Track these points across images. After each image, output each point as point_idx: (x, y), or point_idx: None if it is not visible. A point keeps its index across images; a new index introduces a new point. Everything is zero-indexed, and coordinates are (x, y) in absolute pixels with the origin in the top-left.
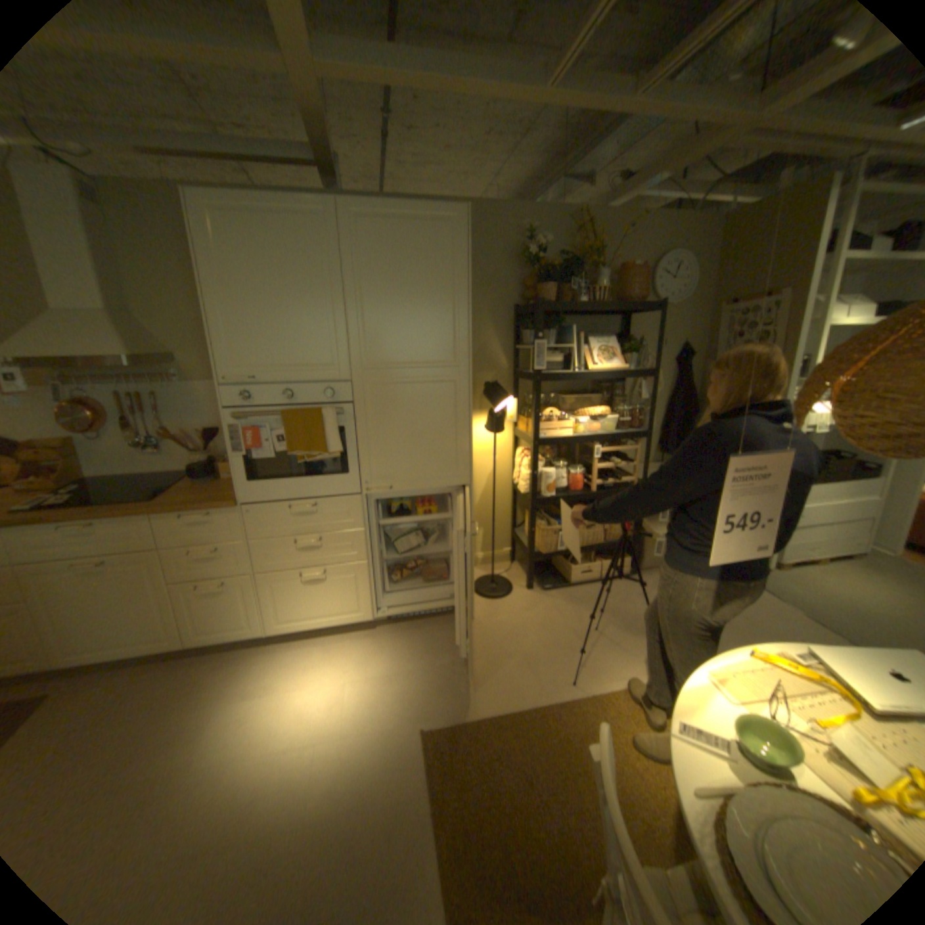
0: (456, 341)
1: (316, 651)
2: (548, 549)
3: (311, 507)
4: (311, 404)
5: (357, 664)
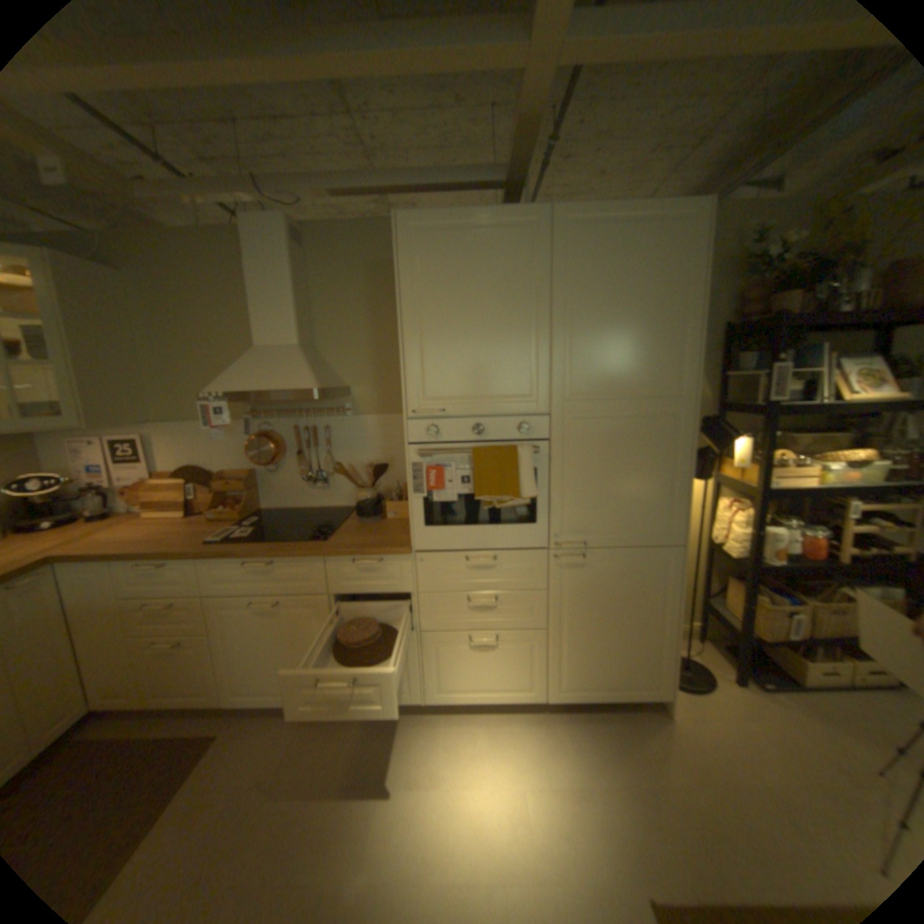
0: (683, 365)
1: (481, 732)
2: (776, 636)
3: (492, 560)
4: (502, 440)
5: (536, 763)
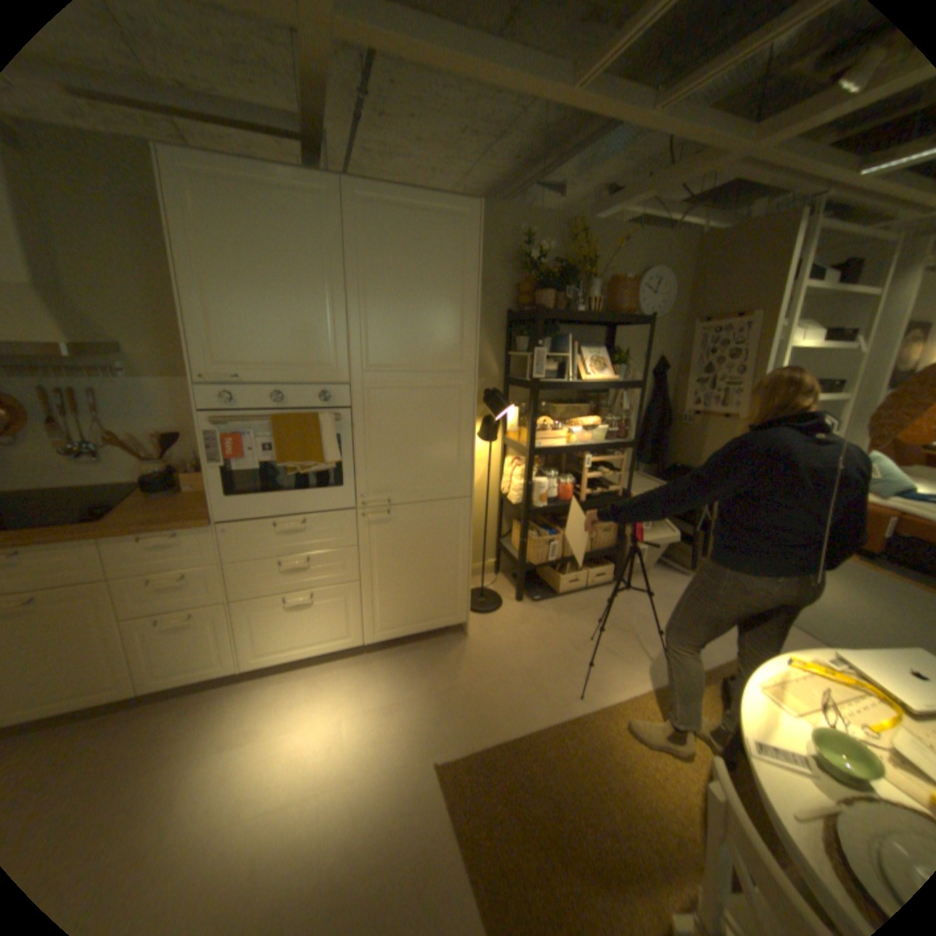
0: (463, 346)
1: (299, 684)
2: (538, 560)
3: (300, 524)
4: (302, 408)
5: (350, 696)
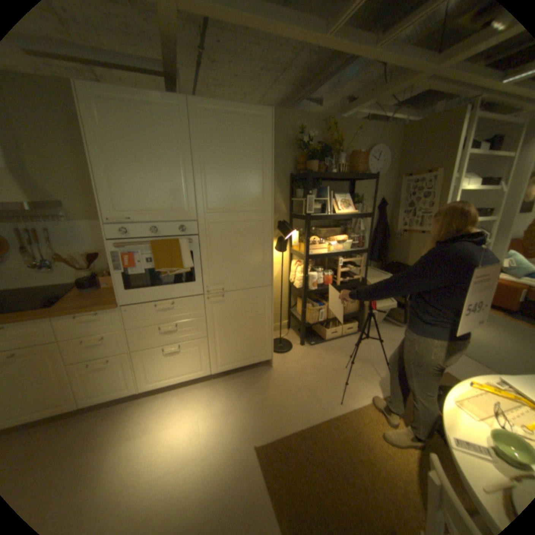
0: (264, 195)
1: (174, 399)
2: (313, 320)
3: (171, 305)
4: (170, 236)
5: (204, 405)
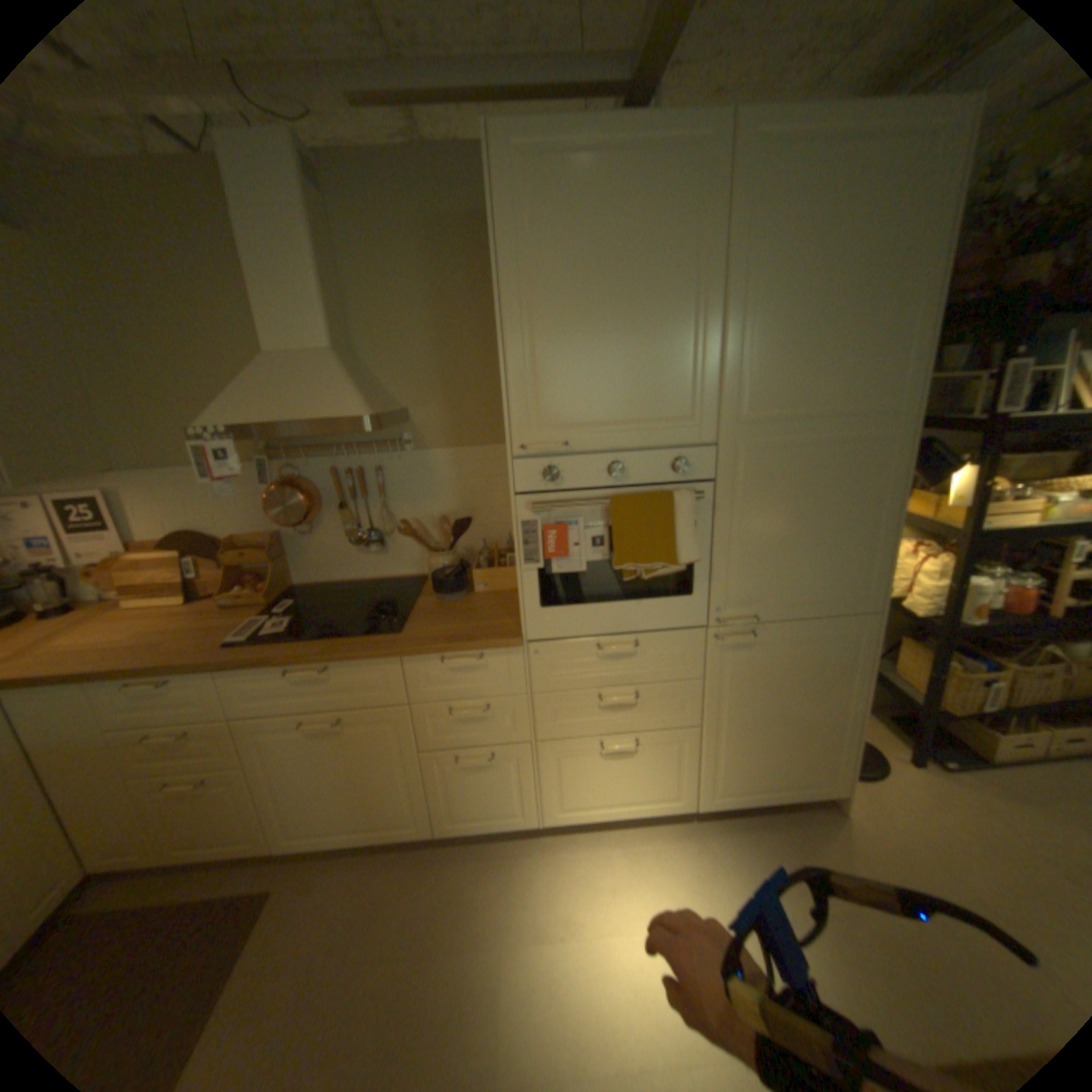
0: (907, 365)
1: (617, 854)
2: (967, 708)
3: (634, 646)
4: (648, 482)
5: (693, 890)
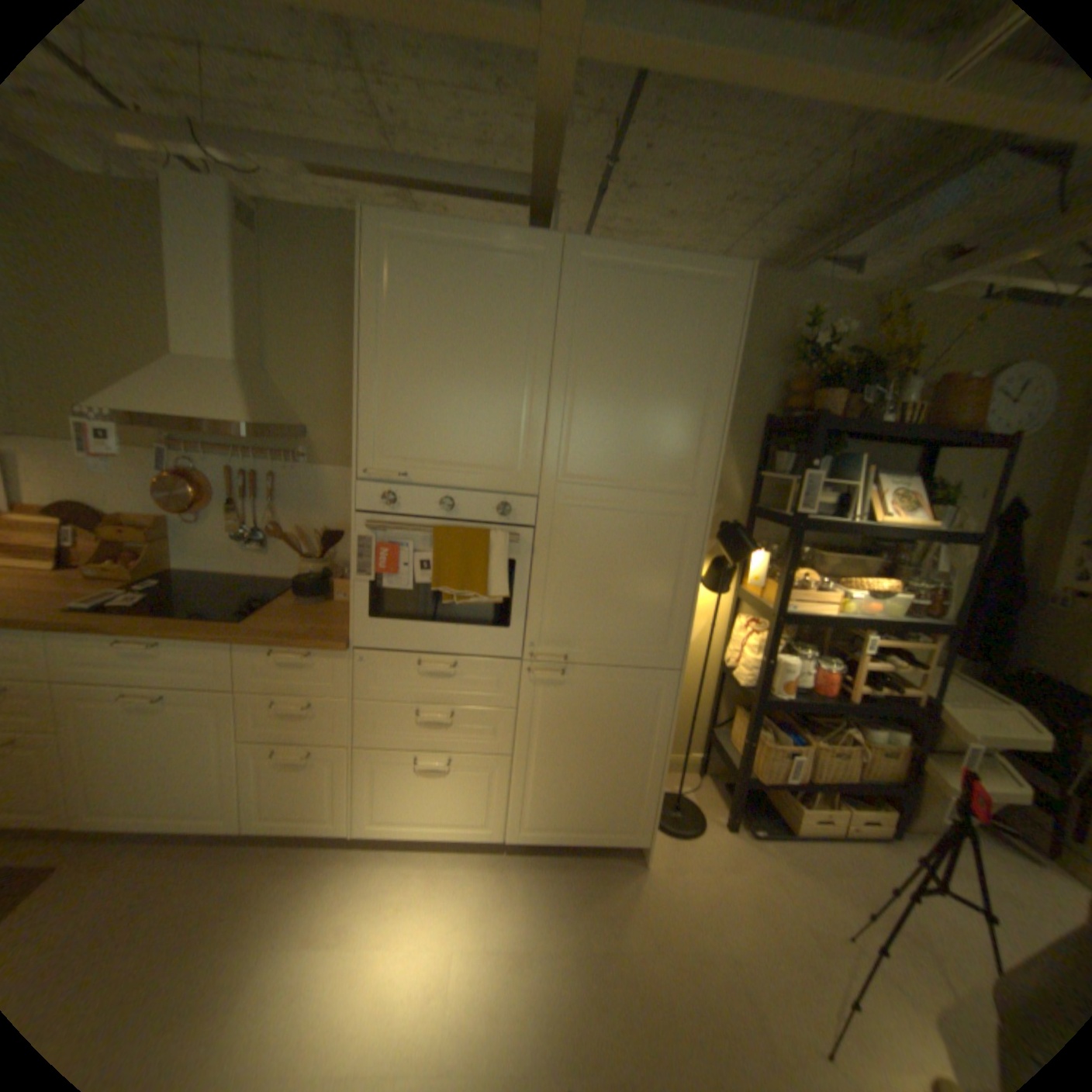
0: (699, 458)
1: (416, 875)
2: (773, 778)
3: (449, 667)
4: (476, 521)
5: (474, 916)
